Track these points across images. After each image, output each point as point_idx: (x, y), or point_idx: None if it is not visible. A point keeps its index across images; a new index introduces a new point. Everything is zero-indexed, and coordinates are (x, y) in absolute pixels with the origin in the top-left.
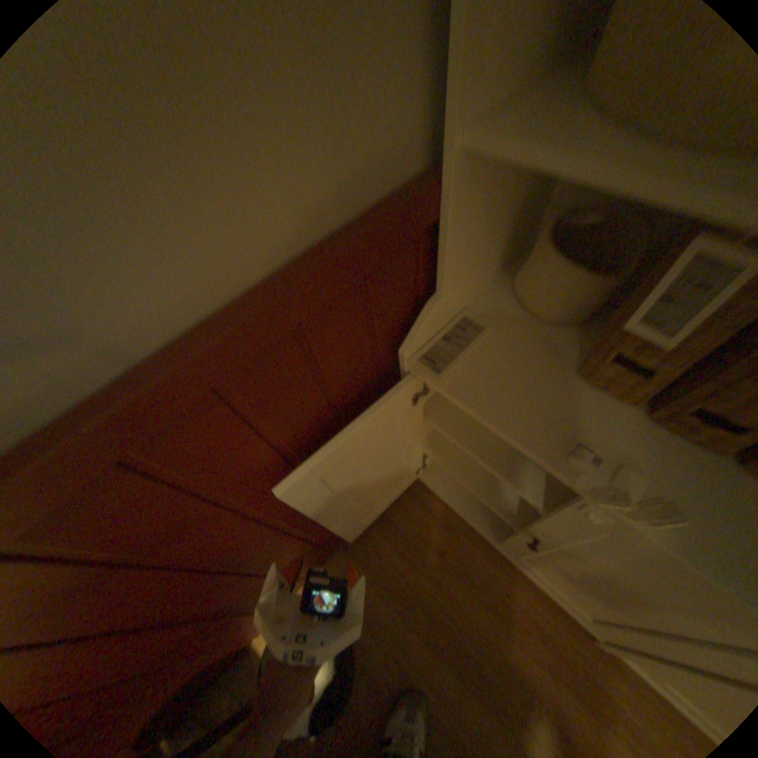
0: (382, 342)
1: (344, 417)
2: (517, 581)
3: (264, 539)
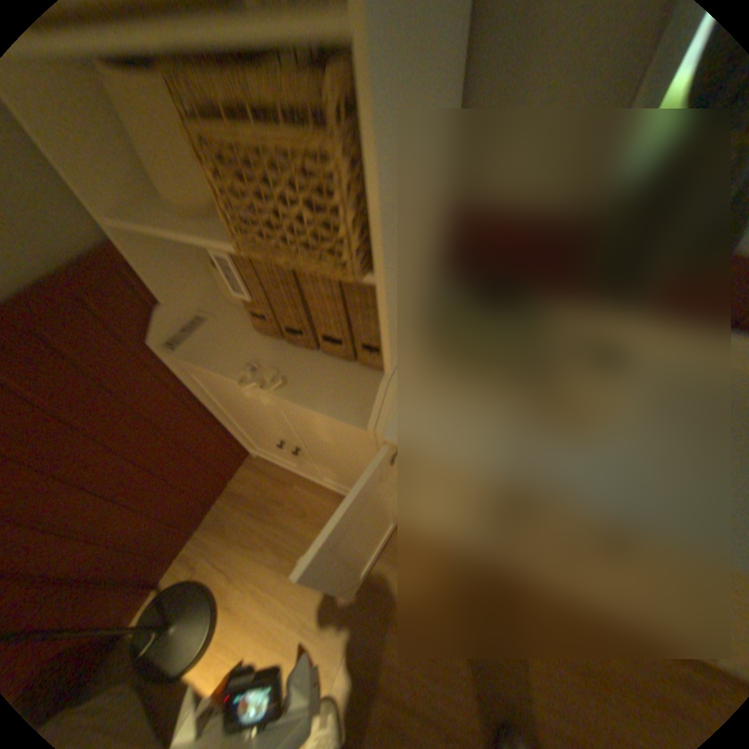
0: (126, 339)
1: (117, 394)
2: (334, 500)
3: (78, 499)
